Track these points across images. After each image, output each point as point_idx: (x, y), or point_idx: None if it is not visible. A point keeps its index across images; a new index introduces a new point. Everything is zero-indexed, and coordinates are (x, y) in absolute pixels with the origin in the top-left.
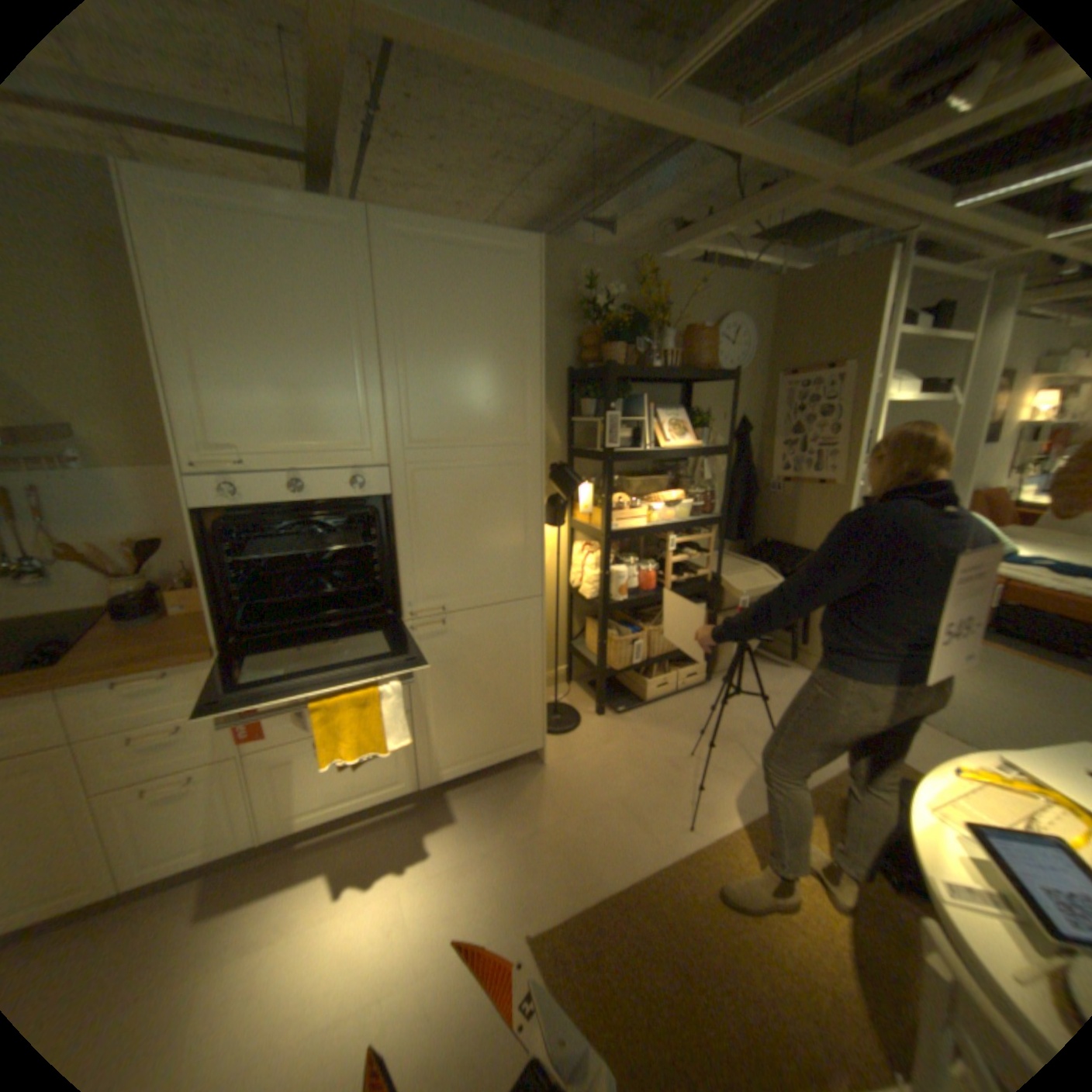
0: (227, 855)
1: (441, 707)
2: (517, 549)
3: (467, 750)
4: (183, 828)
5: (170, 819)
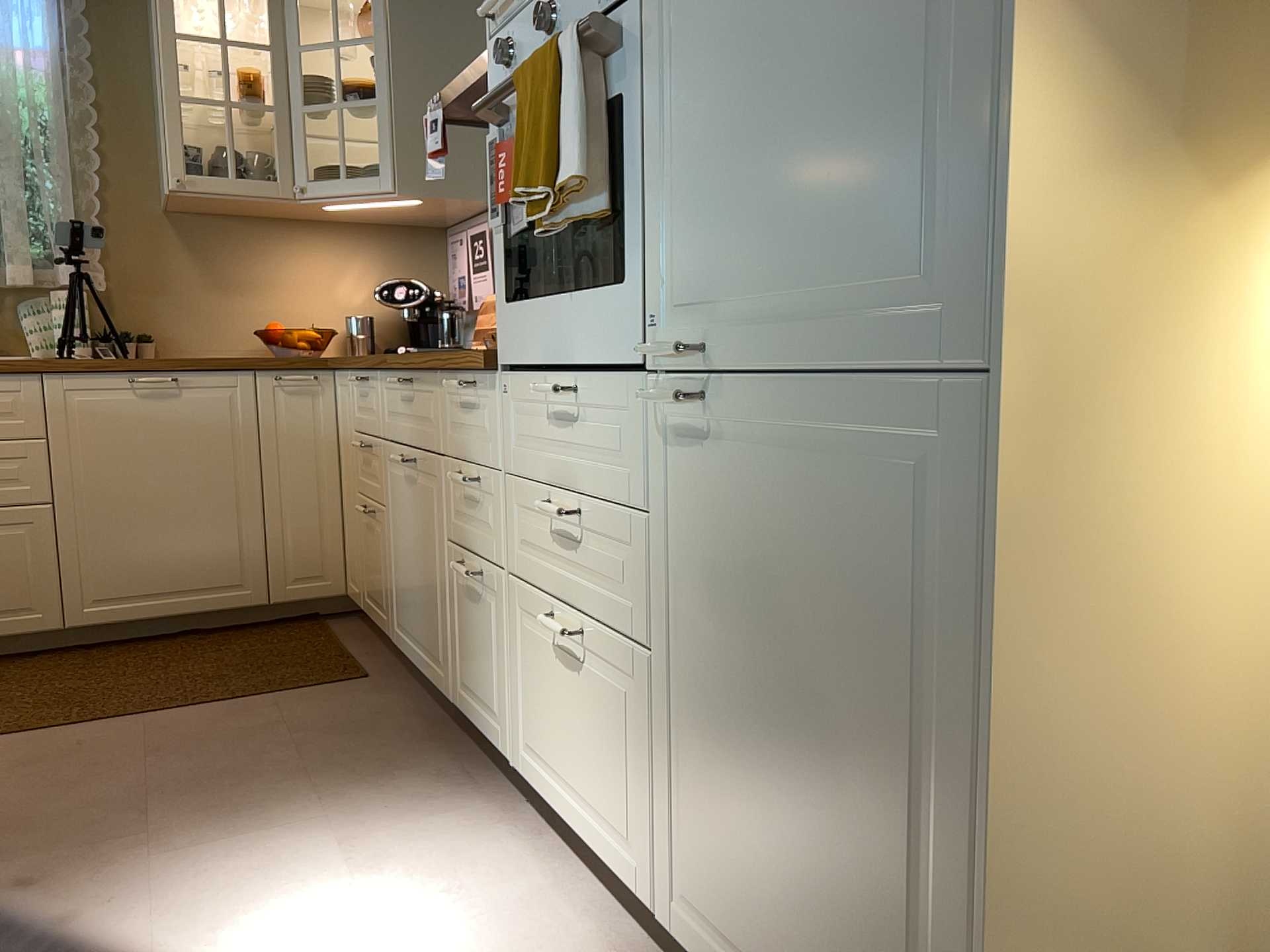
0: (499, 753)
1: (705, 704)
2: (921, 110)
3: (749, 927)
4: (479, 658)
5: (473, 631)
